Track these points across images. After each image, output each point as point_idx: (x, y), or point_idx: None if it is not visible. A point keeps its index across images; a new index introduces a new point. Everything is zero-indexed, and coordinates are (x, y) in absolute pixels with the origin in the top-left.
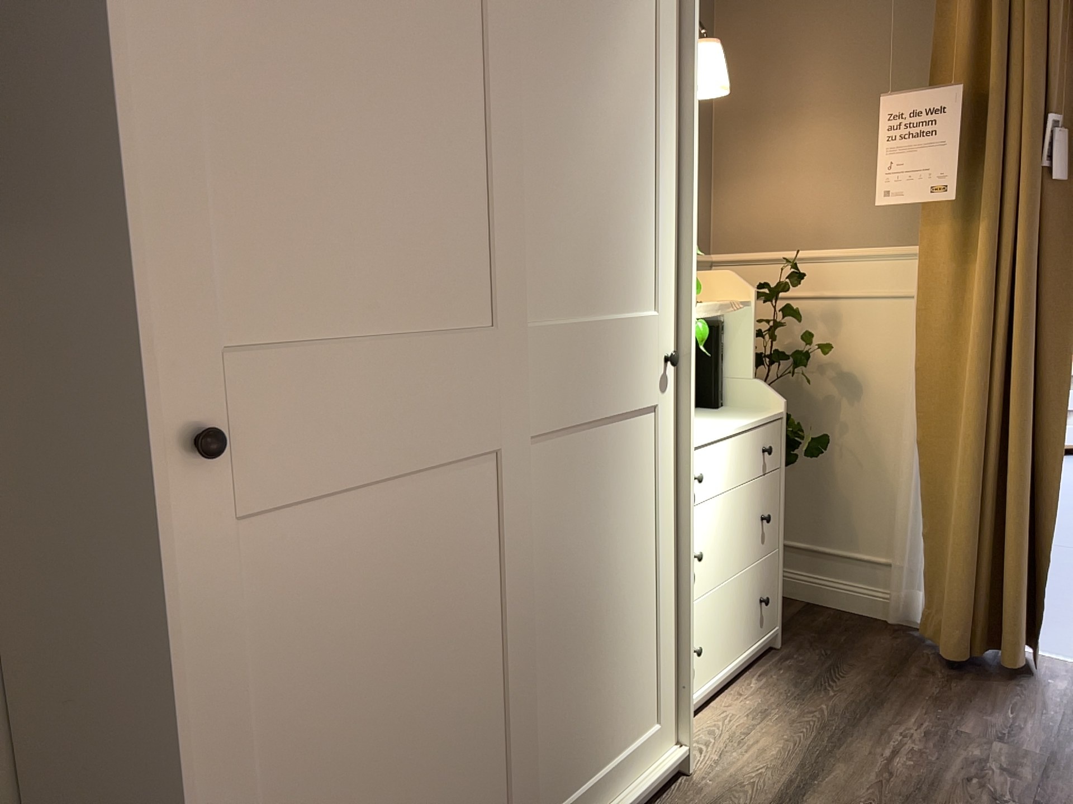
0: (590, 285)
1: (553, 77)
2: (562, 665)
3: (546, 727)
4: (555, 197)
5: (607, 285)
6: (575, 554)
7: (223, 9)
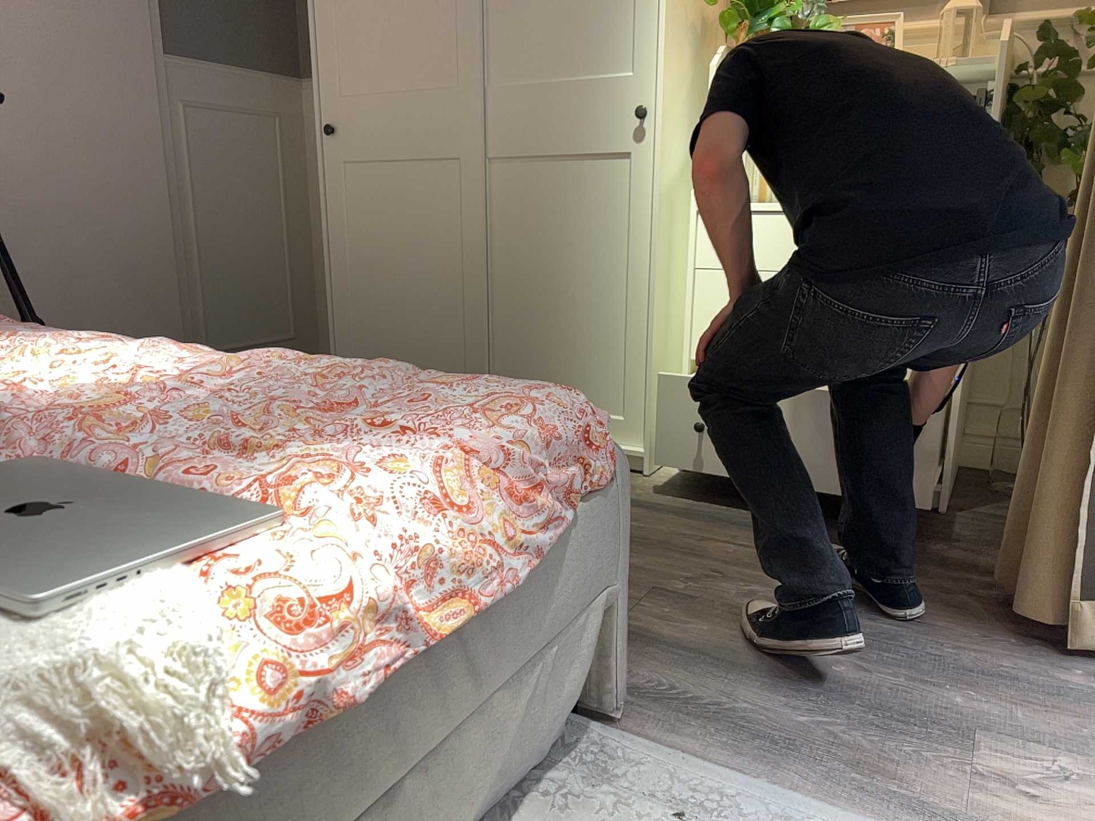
0: (556, 59)
1: None
2: (524, 314)
3: (509, 345)
4: (523, 3)
5: (573, 57)
6: (538, 246)
7: None
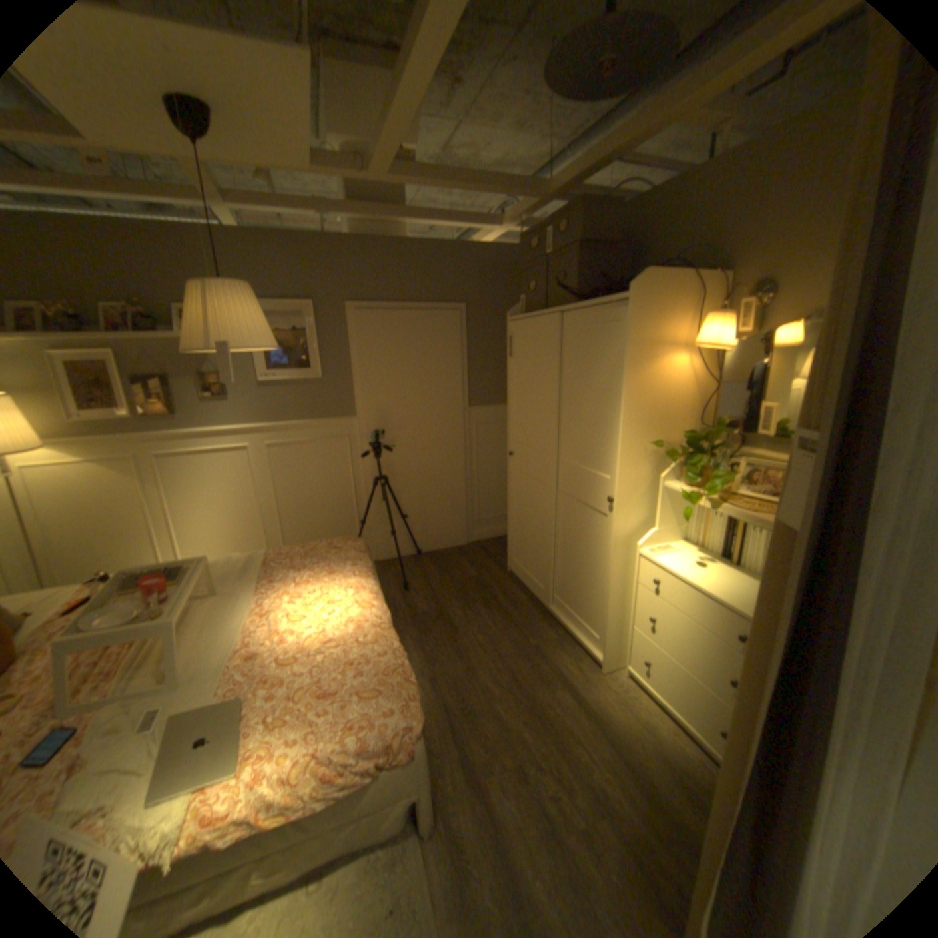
0: (582, 457)
1: (574, 389)
2: (566, 565)
3: (560, 575)
4: (572, 426)
5: (588, 459)
6: (572, 538)
7: (517, 390)
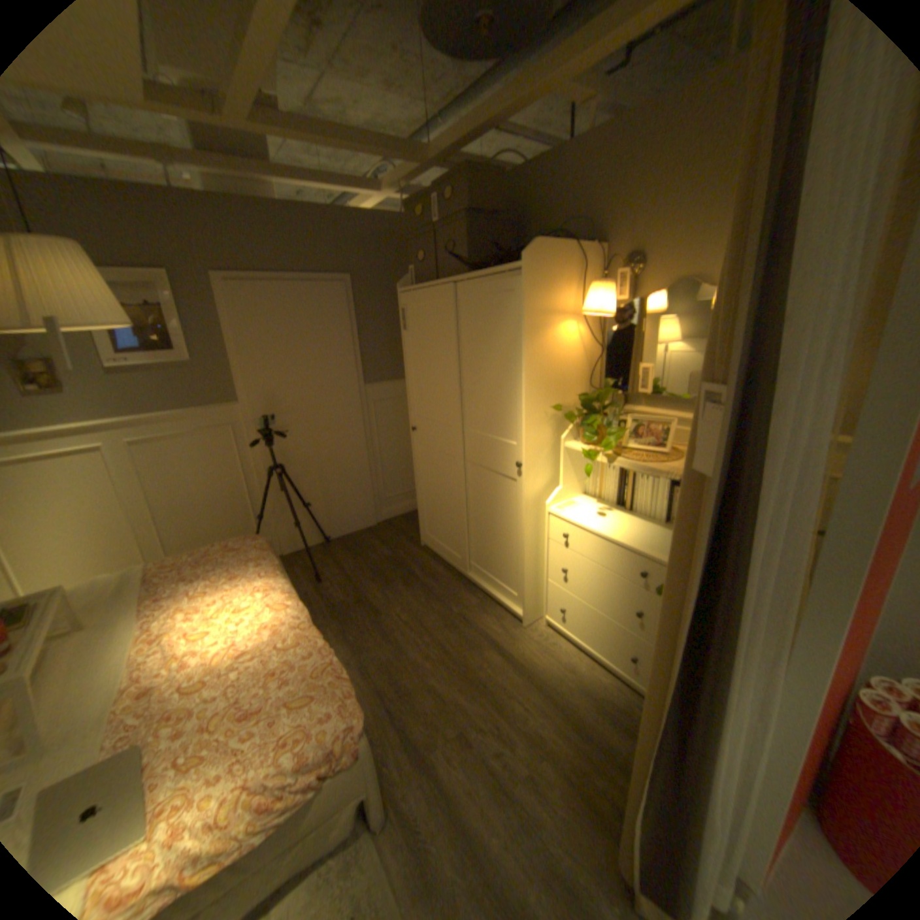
0: (487, 426)
1: (473, 360)
2: (479, 532)
3: (475, 542)
4: (475, 397)
5: (493, 428)
6: (483, 505)
7: (415, 364)
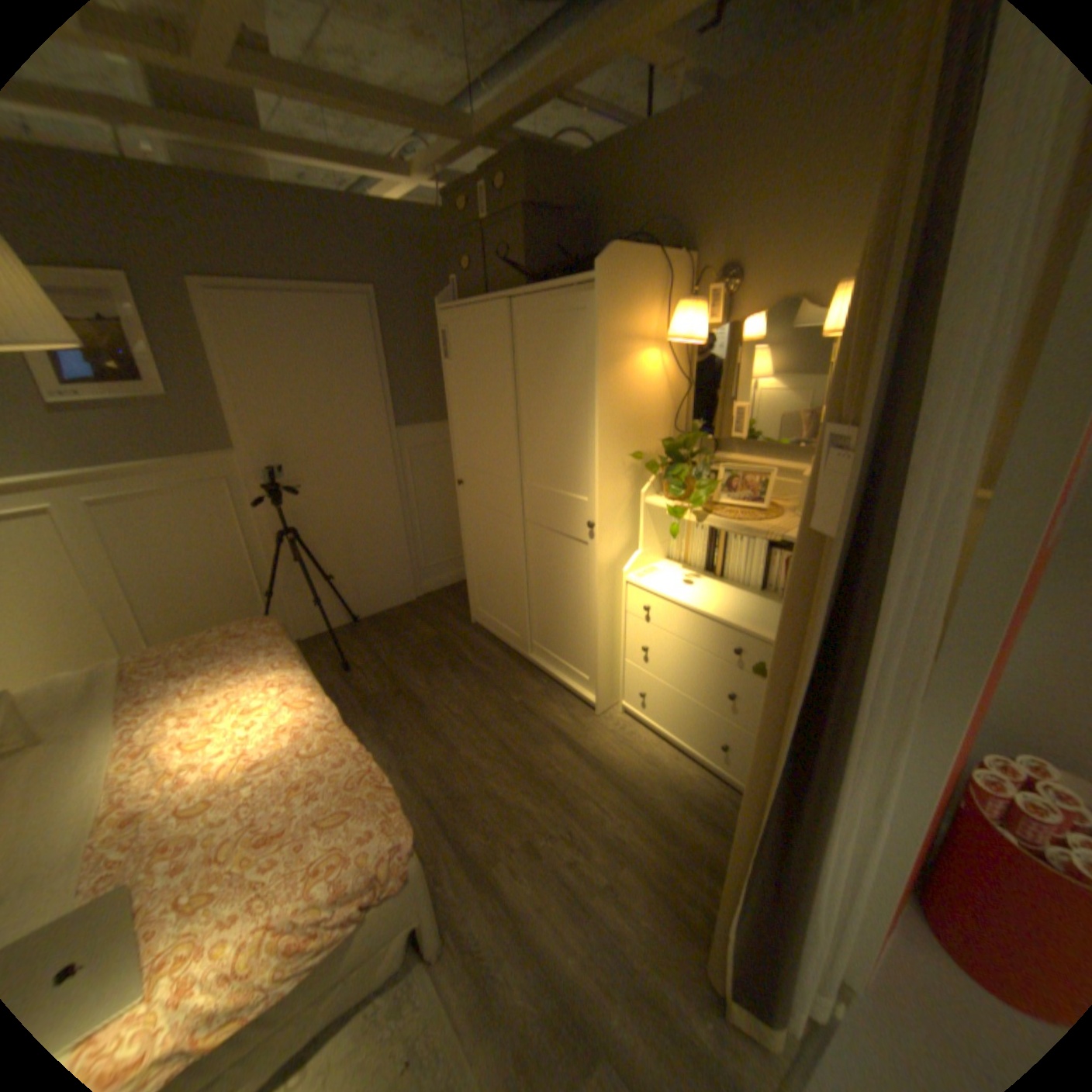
0: (551, 479)
1: (534, 397)
2: (542, 605)
3: (537, 618)
4: (536, 443)
5: (559, 481)
6: (547, 574)
7: (460, 402)
